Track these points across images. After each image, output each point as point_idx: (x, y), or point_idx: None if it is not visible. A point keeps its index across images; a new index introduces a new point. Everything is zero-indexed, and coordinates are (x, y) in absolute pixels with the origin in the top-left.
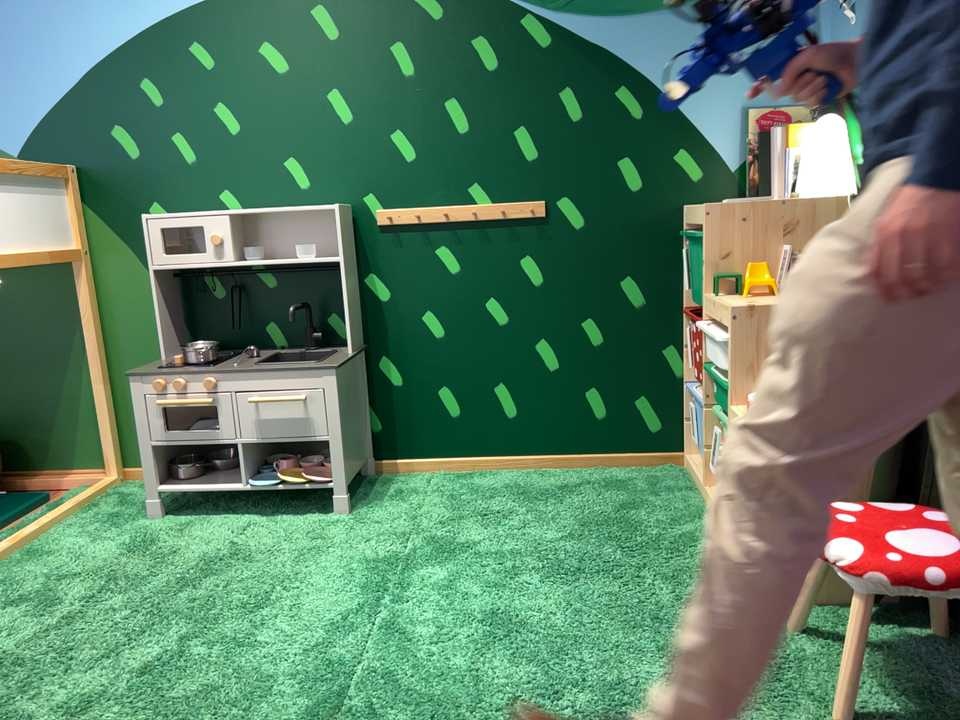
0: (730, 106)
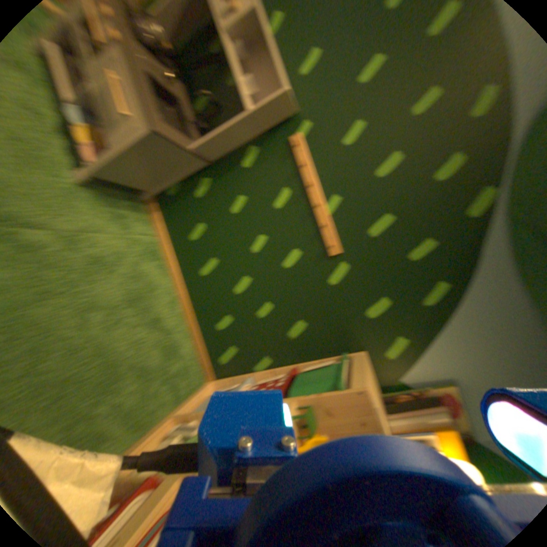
0: (454, 371)
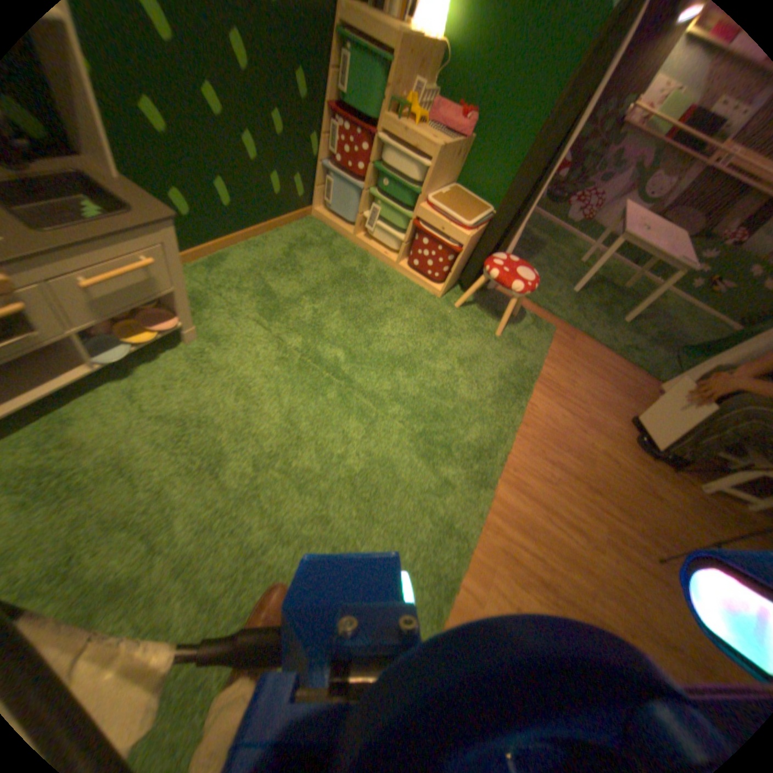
0: None
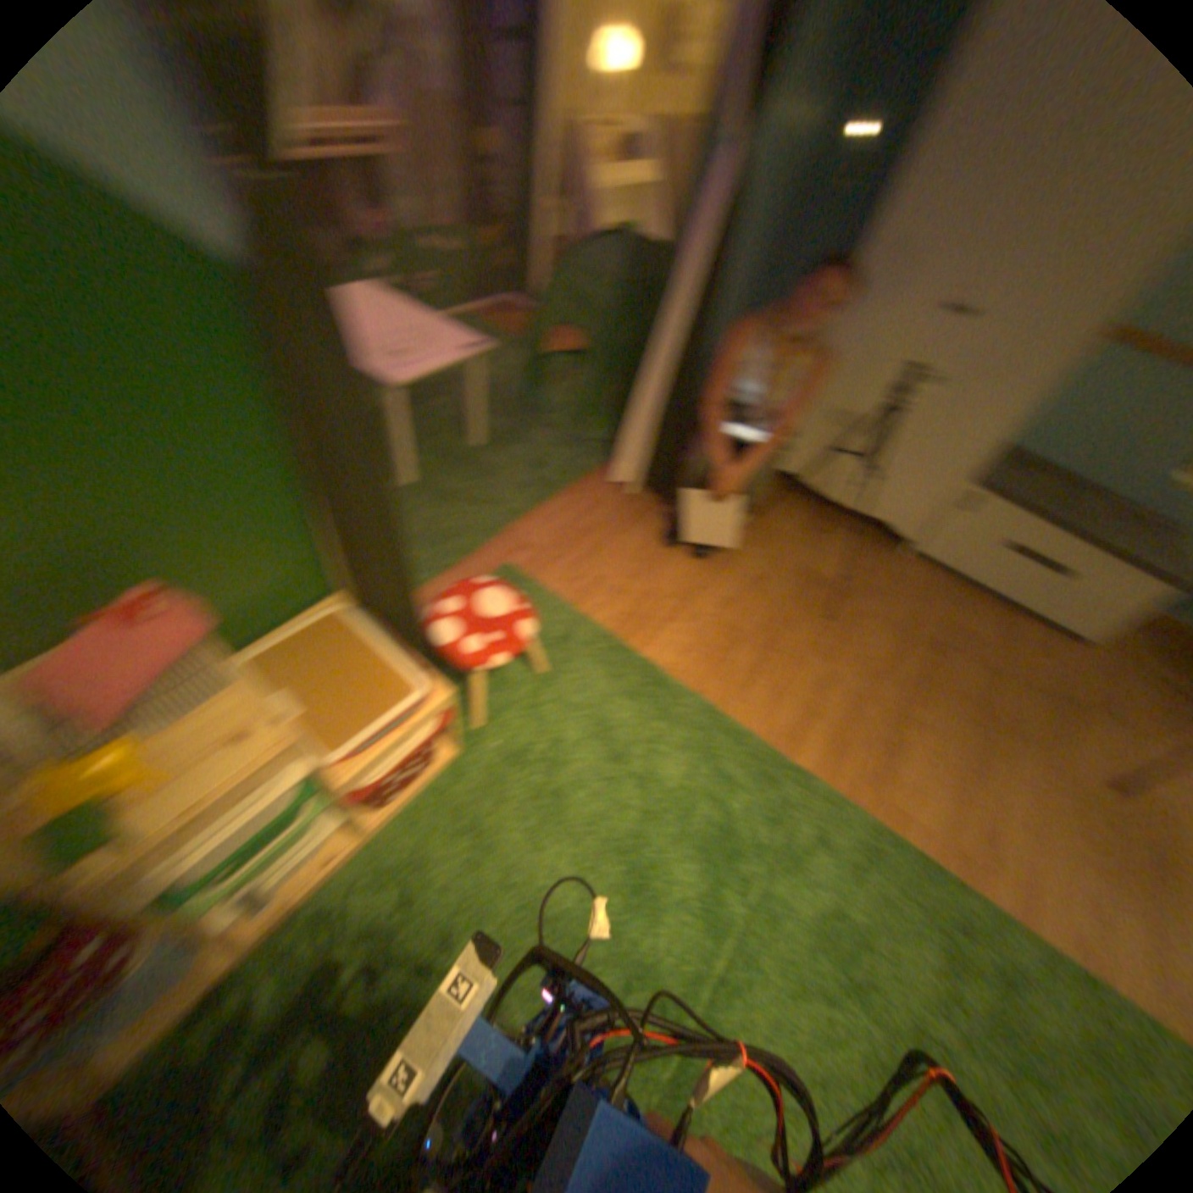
0: None
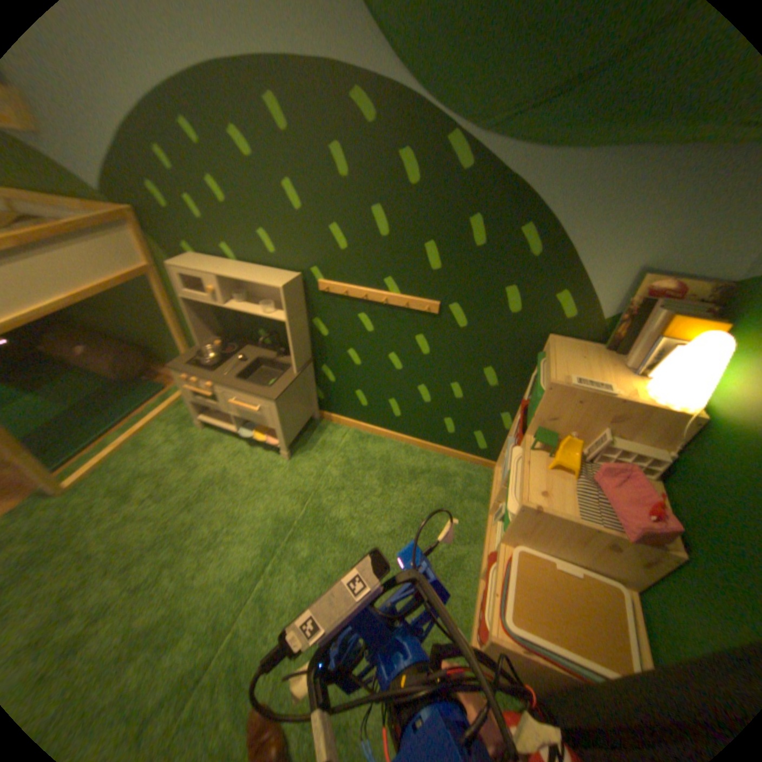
0: (632, 265)
